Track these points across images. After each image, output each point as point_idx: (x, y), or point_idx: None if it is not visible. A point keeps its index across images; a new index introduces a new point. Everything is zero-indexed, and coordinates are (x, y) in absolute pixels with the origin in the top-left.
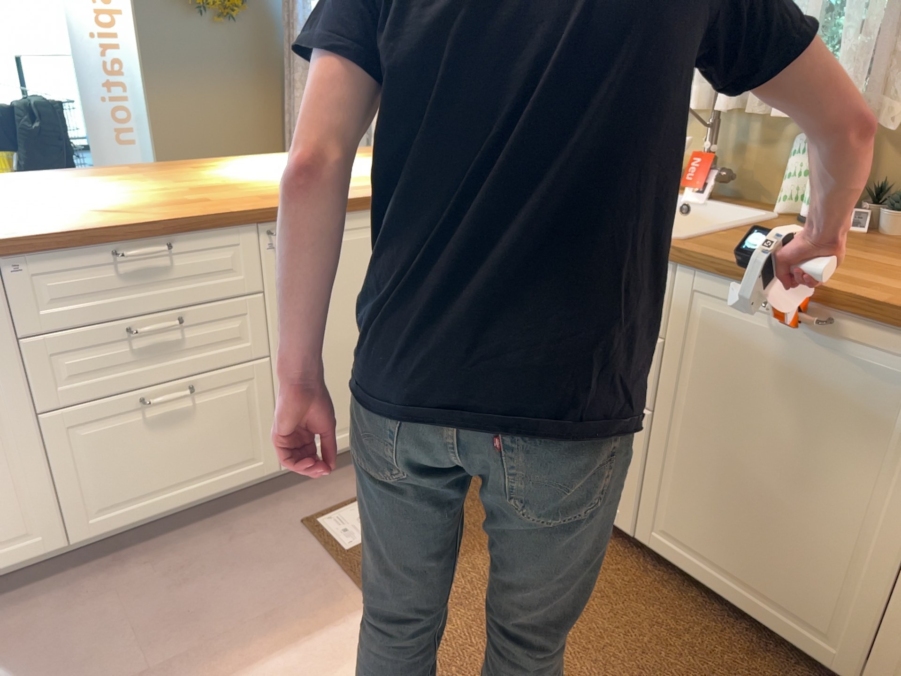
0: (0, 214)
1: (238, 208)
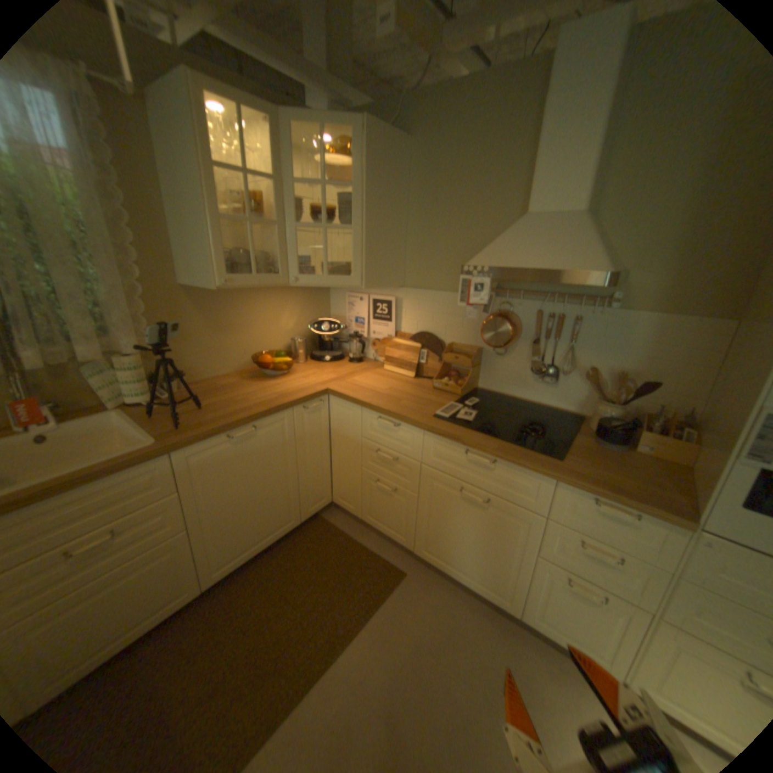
0: None
1: None
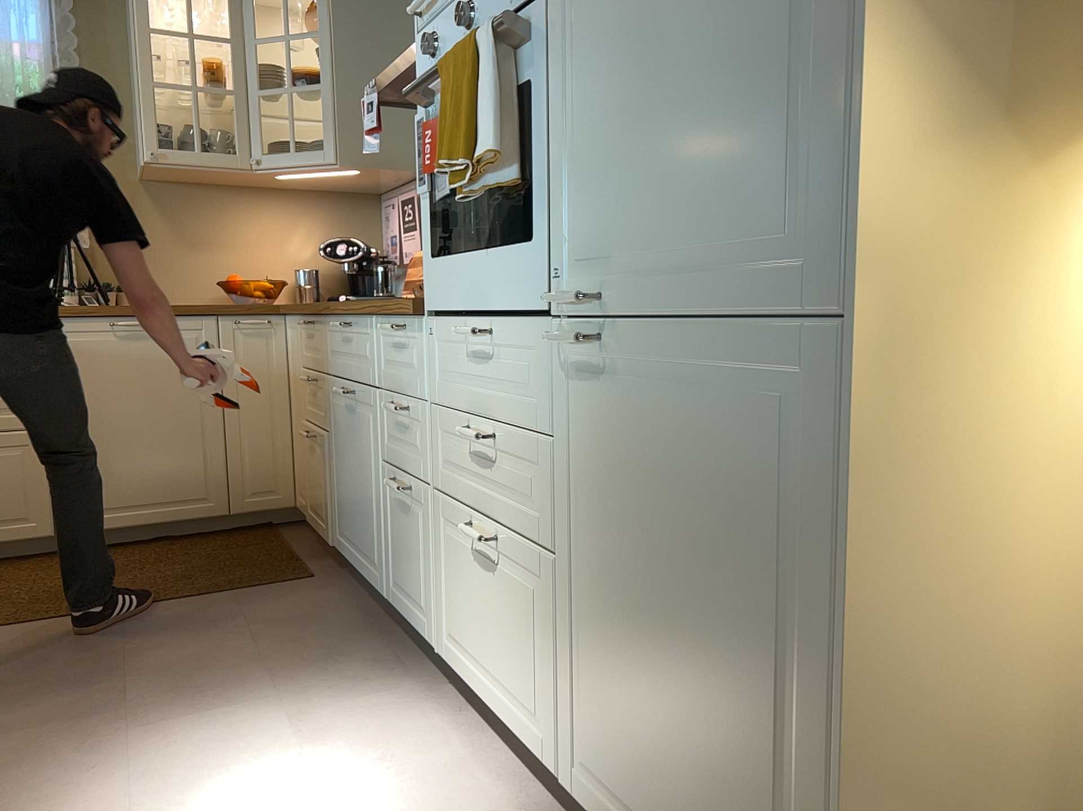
0: None
1: None
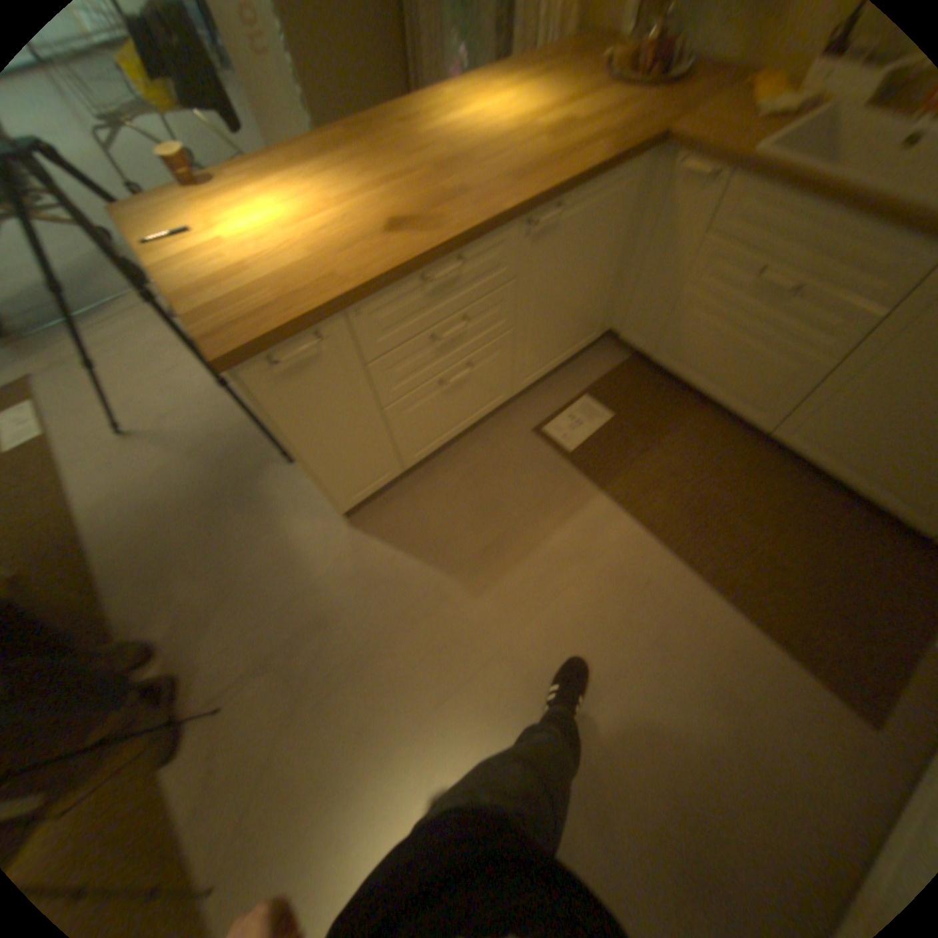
0: (299, 244)
1: (503, 203)
